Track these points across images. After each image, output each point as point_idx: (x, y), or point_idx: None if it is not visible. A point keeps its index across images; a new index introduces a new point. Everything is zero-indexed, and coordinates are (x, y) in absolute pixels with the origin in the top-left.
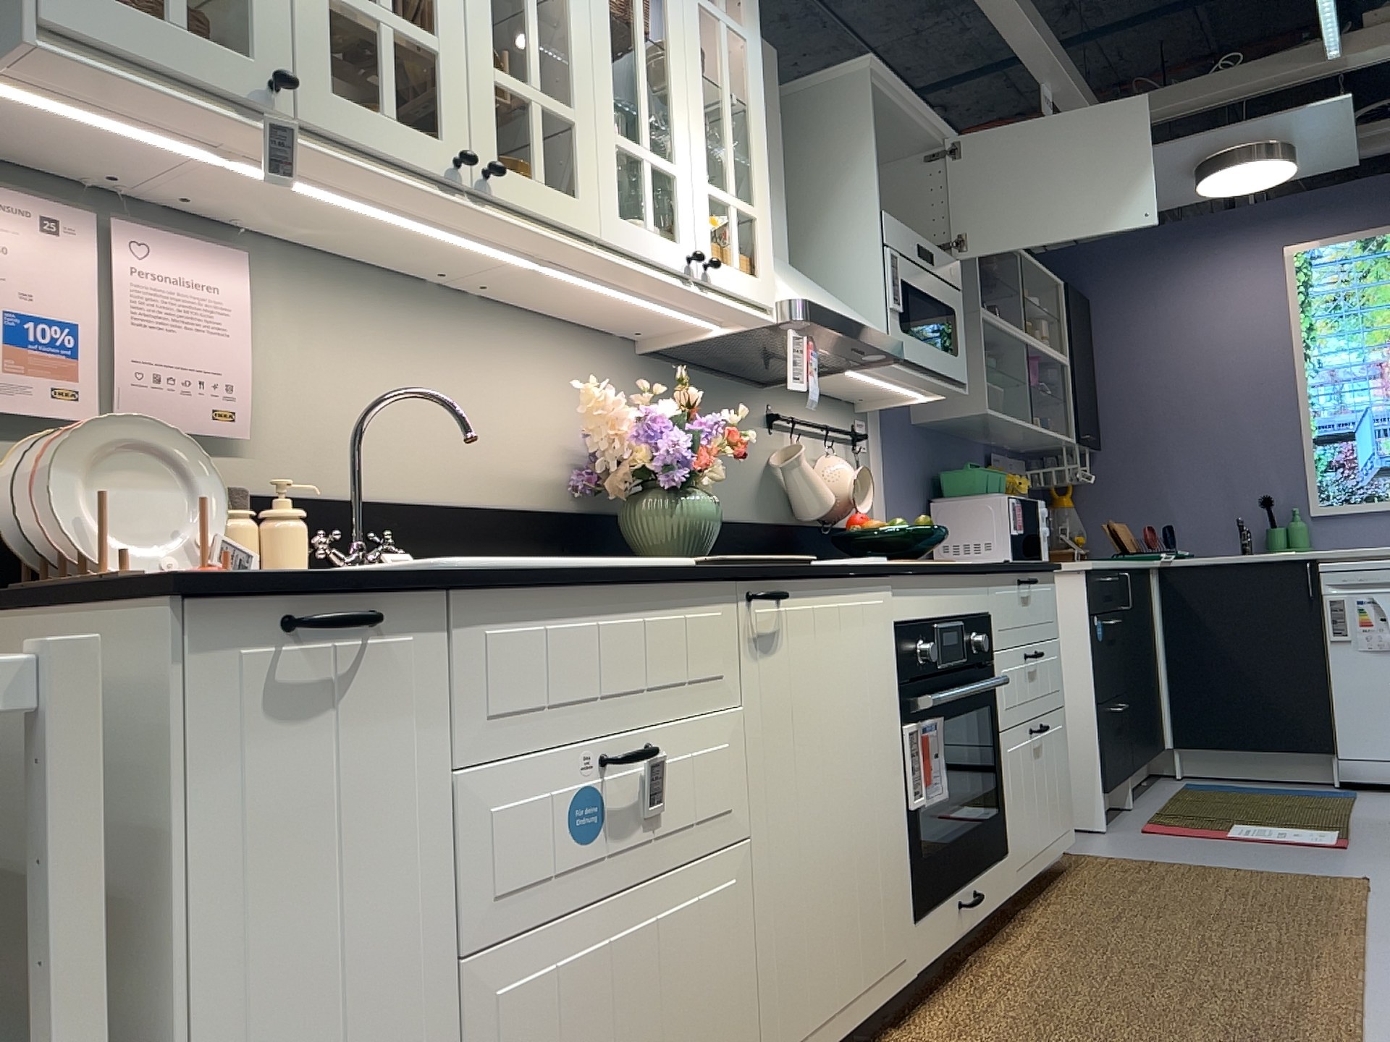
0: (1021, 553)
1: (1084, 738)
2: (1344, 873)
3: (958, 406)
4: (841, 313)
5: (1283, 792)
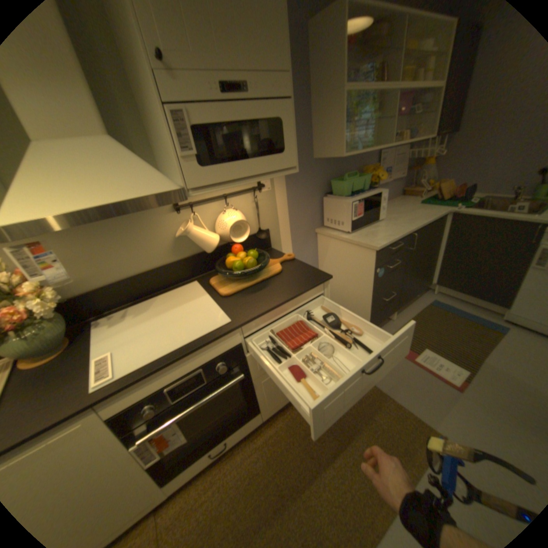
0: (358, 226)
1: (365, 311)
2: (440, 426)
3: (331, 150)
4: (80, 202)
5: (472, 322)
